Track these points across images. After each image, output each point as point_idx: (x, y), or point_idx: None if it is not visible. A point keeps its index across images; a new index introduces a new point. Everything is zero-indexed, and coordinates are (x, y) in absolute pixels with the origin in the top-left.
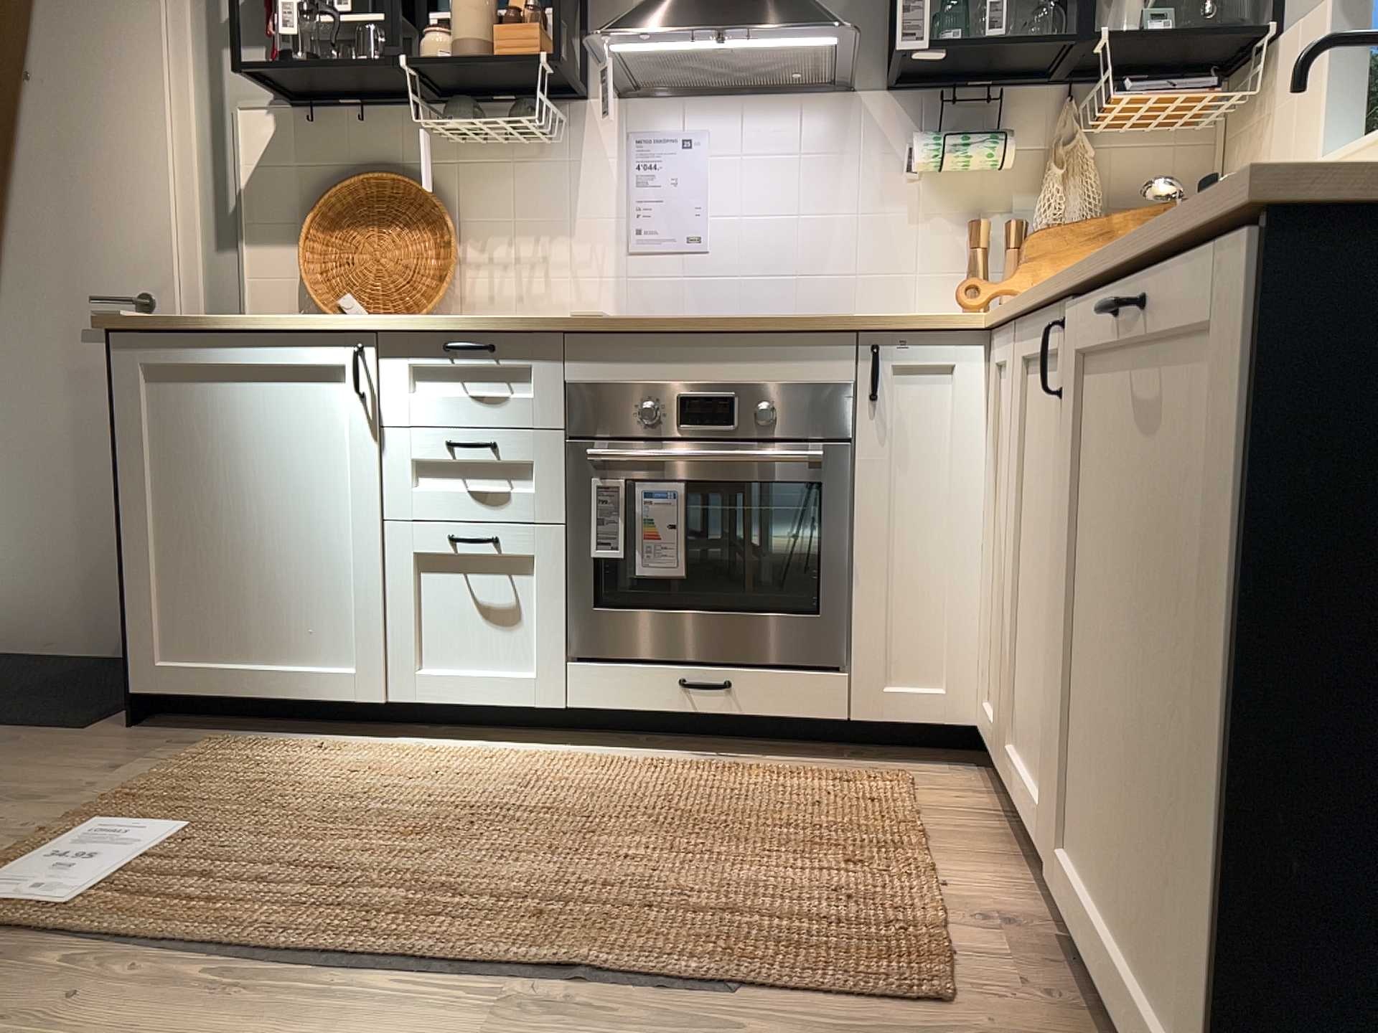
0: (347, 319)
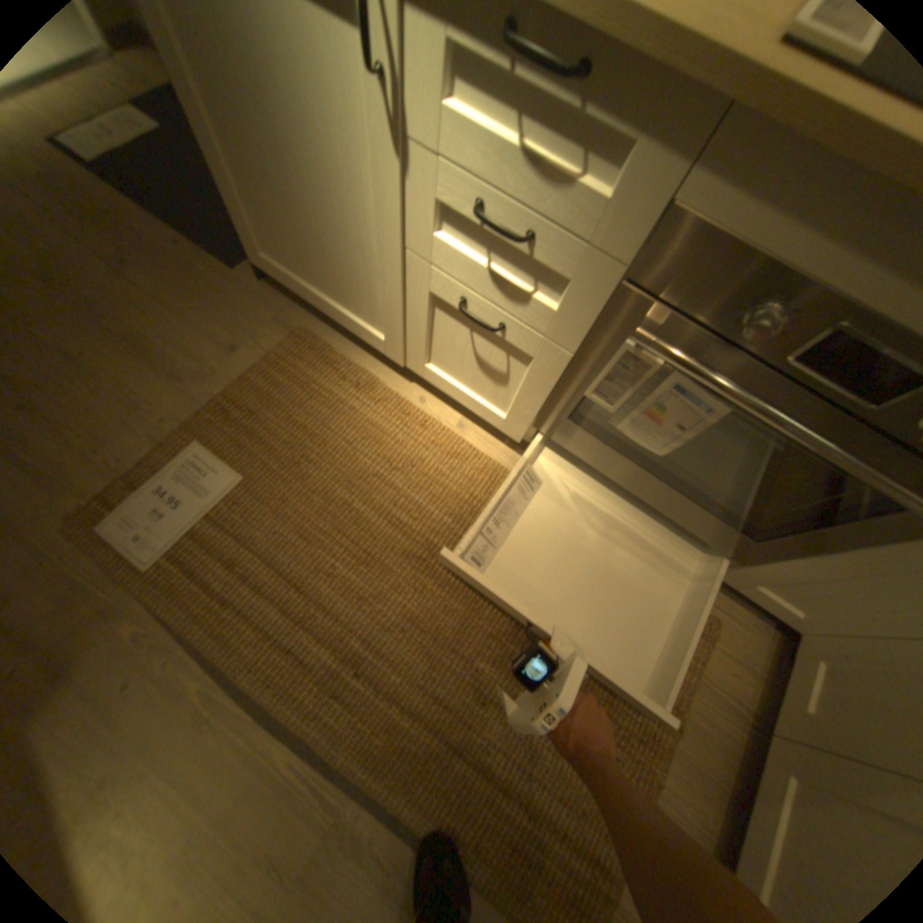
0: None
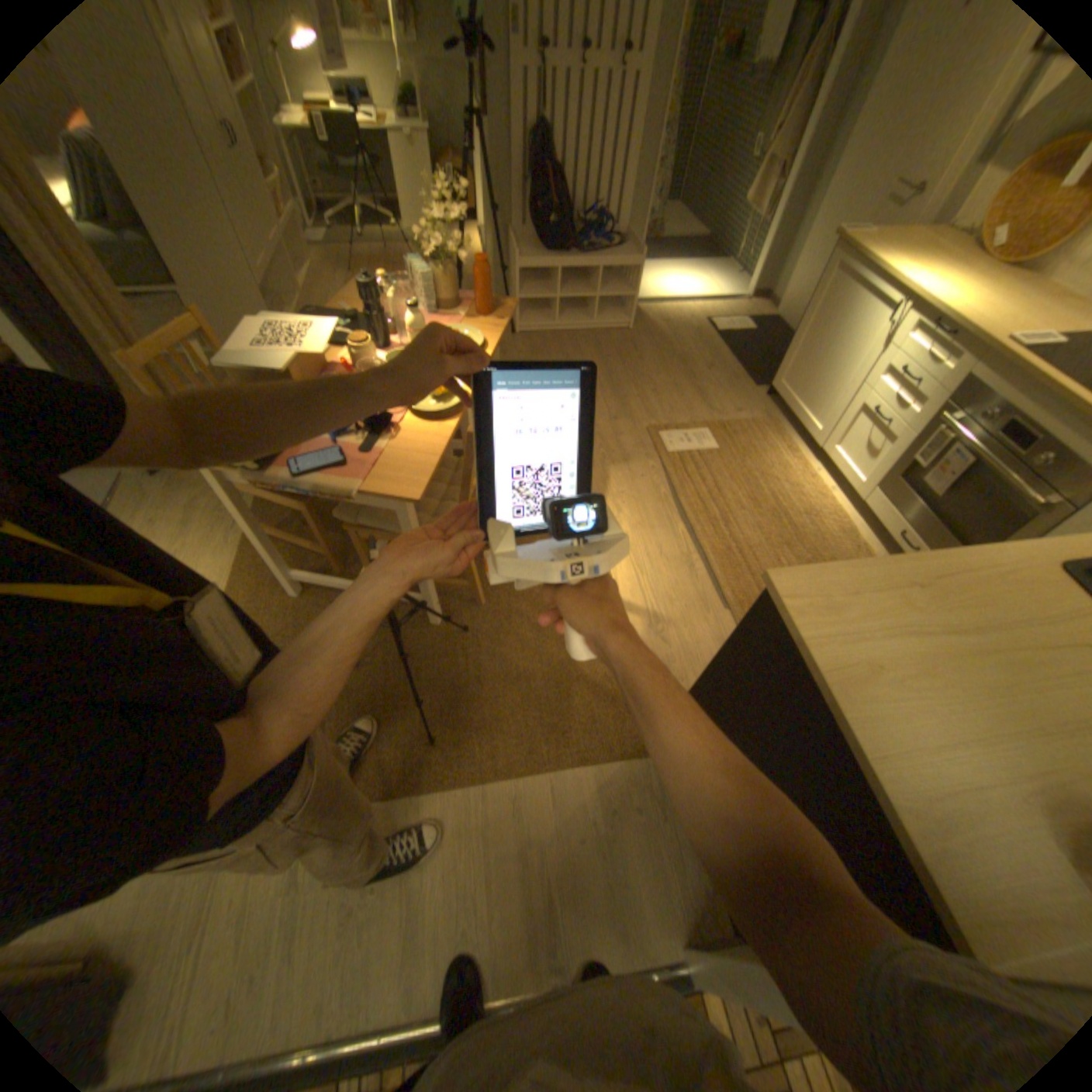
0: (911, 281)
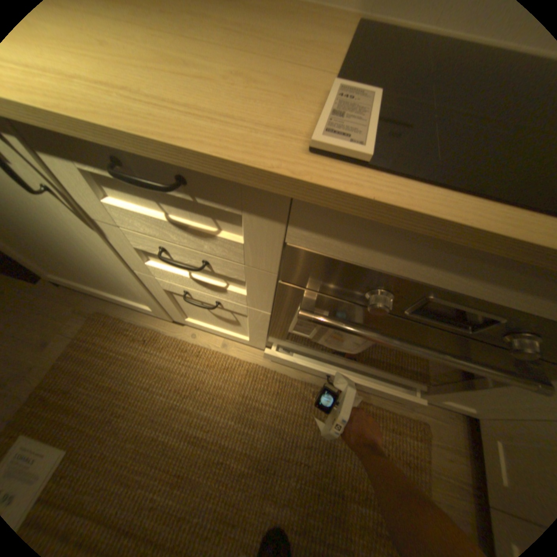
0: None
